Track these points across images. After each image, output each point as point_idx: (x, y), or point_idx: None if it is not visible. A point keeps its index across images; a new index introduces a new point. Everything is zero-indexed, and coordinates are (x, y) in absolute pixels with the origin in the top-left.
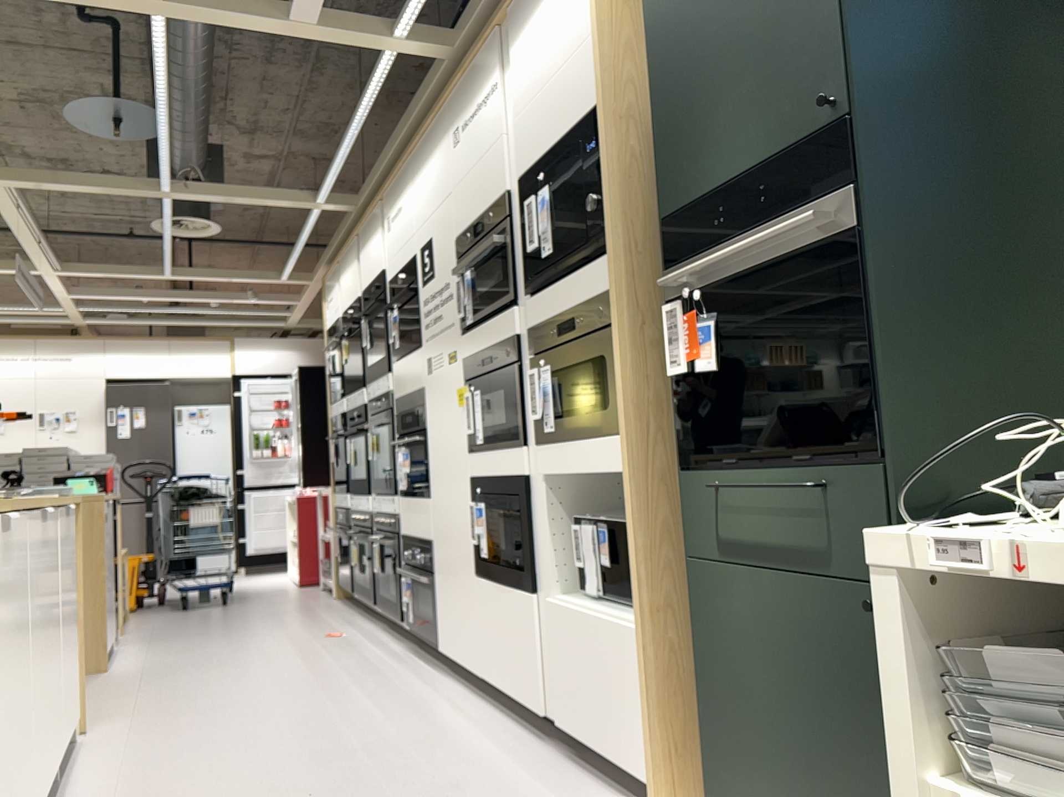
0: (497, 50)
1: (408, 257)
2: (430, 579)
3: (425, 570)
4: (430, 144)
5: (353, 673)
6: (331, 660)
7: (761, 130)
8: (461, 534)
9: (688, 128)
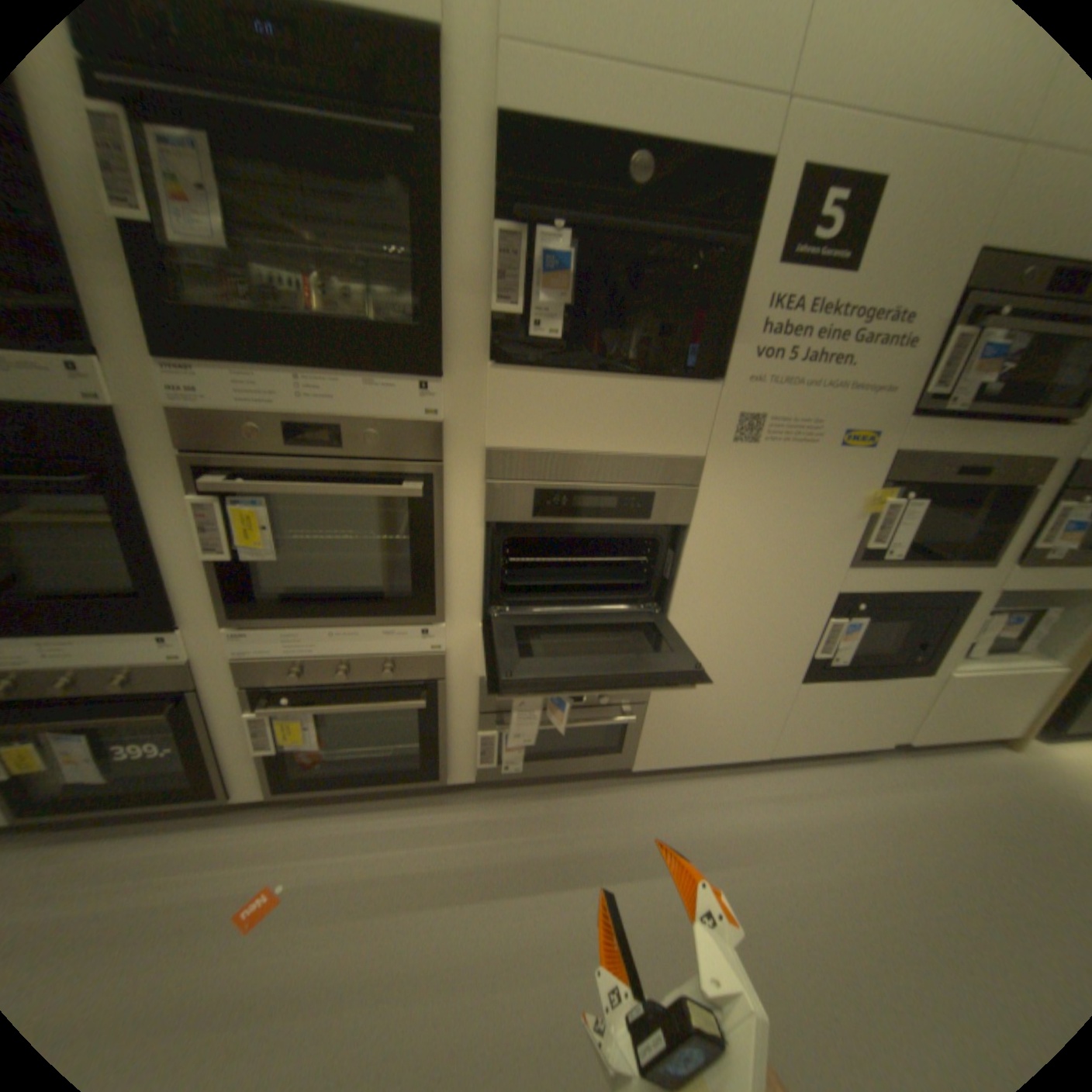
0: None
1: (716, 136)
2: (636, 712)
3: (609, 705)
4: None
5: (585, 896)
6: (481, 928)
7: None
8: (776, 651)
9: None
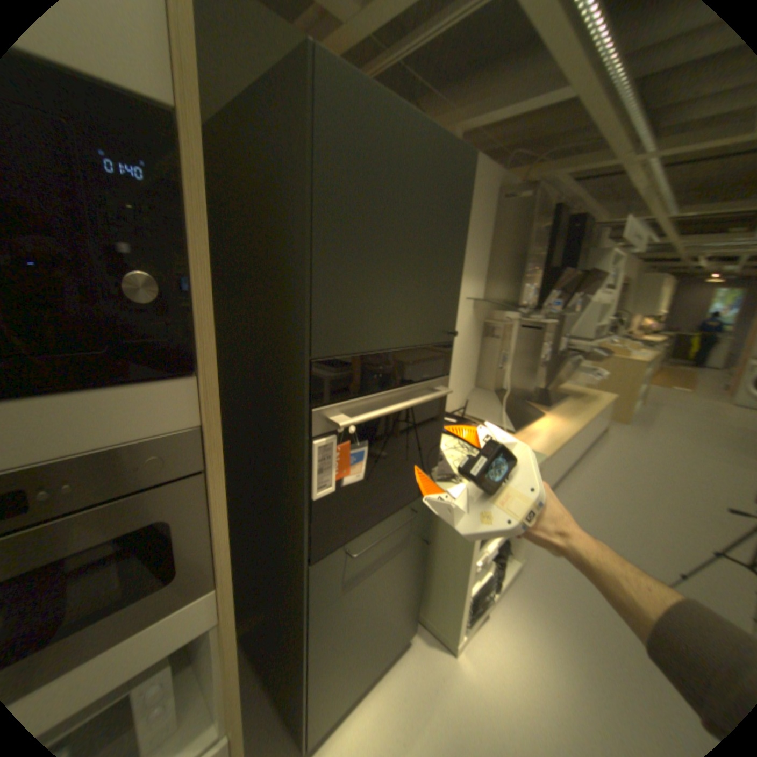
0: None
1: None
2: None
3: None
4: None
5: None
6: None
7: (411, 325)
8: None
9: (353, 285)
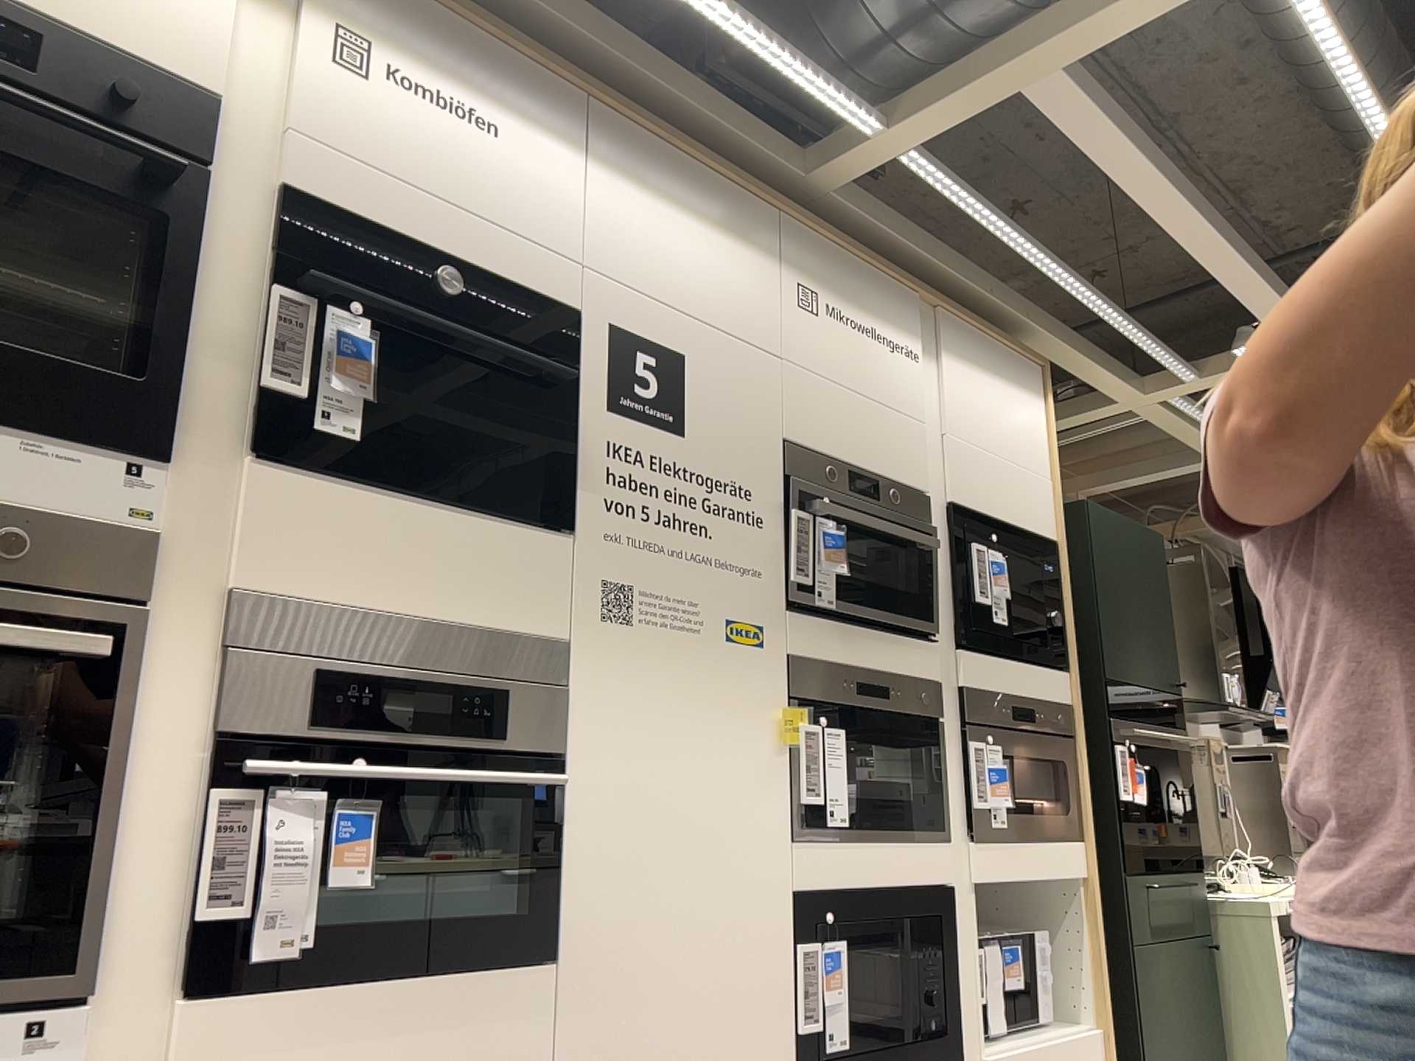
0: (917, 317)
1: (522, 275)
2: None
3: None
4: (702, 194)
5: None
6: None
7: (1149, 667)
8: (742, 1026)
9: (1115, 628)
